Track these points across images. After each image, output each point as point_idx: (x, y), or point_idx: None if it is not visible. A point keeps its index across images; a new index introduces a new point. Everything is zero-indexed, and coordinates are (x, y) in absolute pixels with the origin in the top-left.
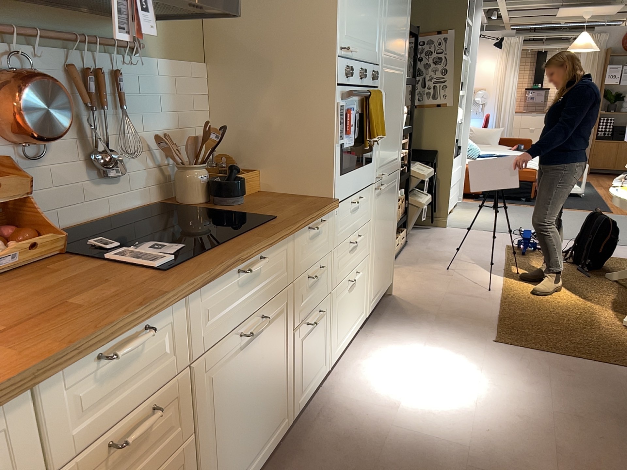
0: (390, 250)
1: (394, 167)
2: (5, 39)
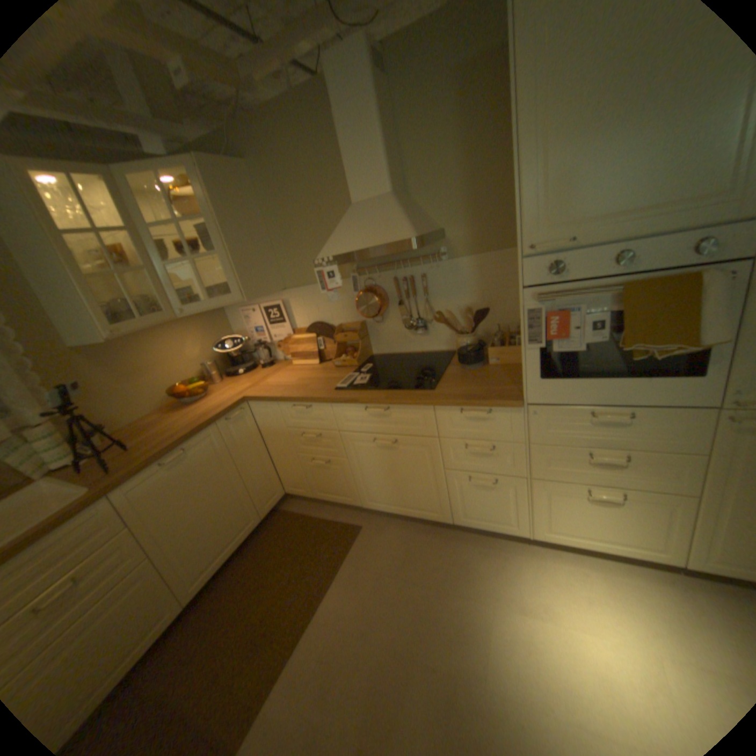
0: None
1: None
2: (367, 272)
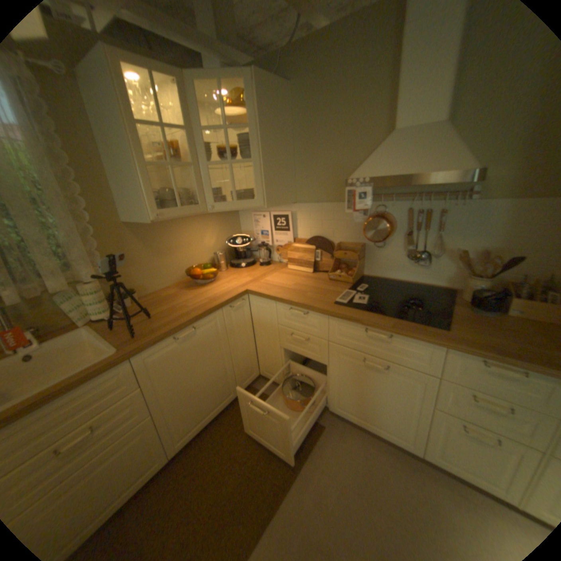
0: None
1: None
2: (382, 199)
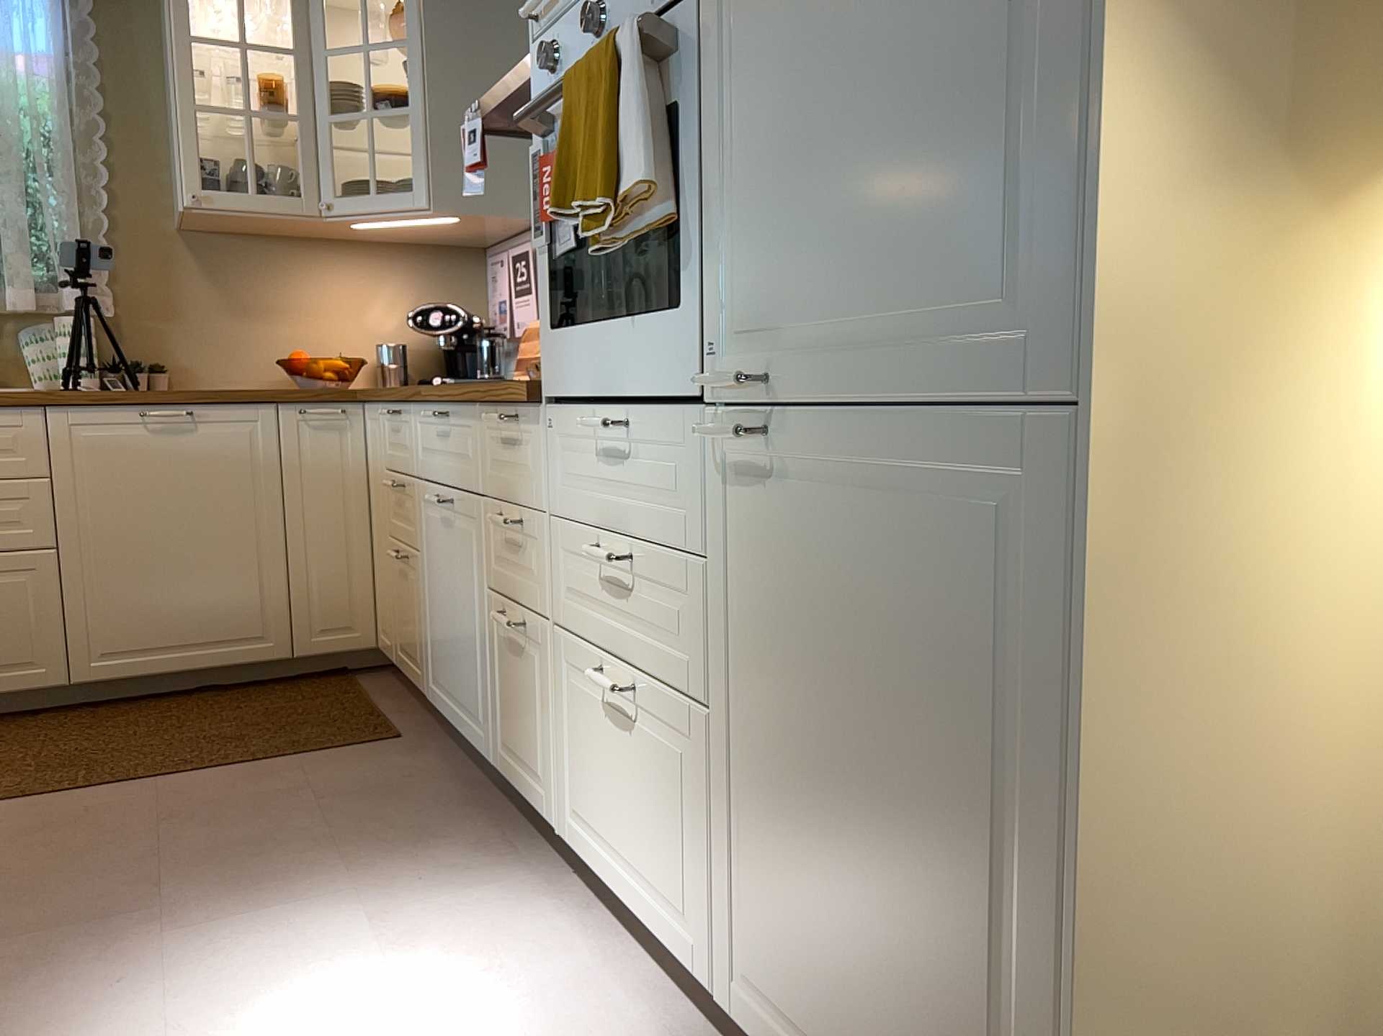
0: (964, 987)
1: (949, 373)
2: None
